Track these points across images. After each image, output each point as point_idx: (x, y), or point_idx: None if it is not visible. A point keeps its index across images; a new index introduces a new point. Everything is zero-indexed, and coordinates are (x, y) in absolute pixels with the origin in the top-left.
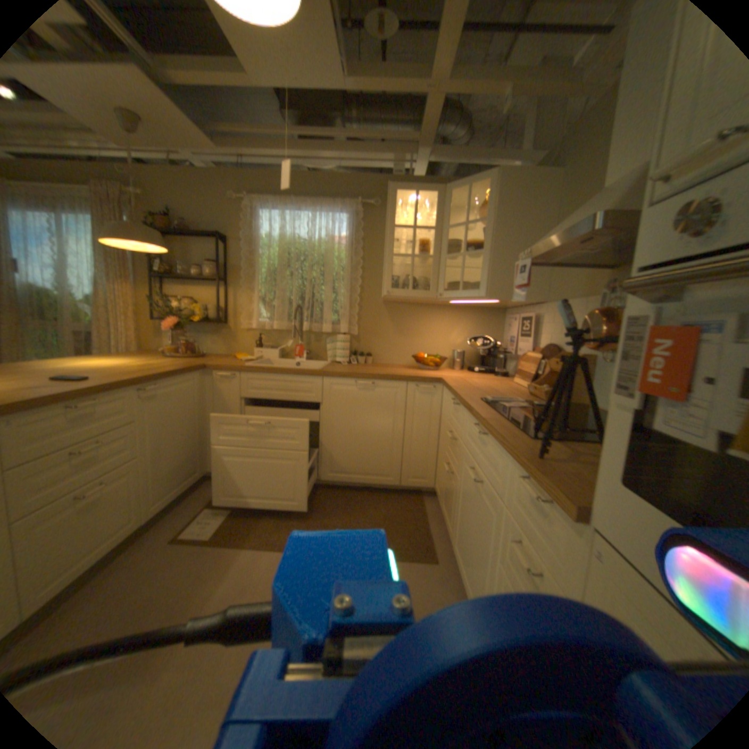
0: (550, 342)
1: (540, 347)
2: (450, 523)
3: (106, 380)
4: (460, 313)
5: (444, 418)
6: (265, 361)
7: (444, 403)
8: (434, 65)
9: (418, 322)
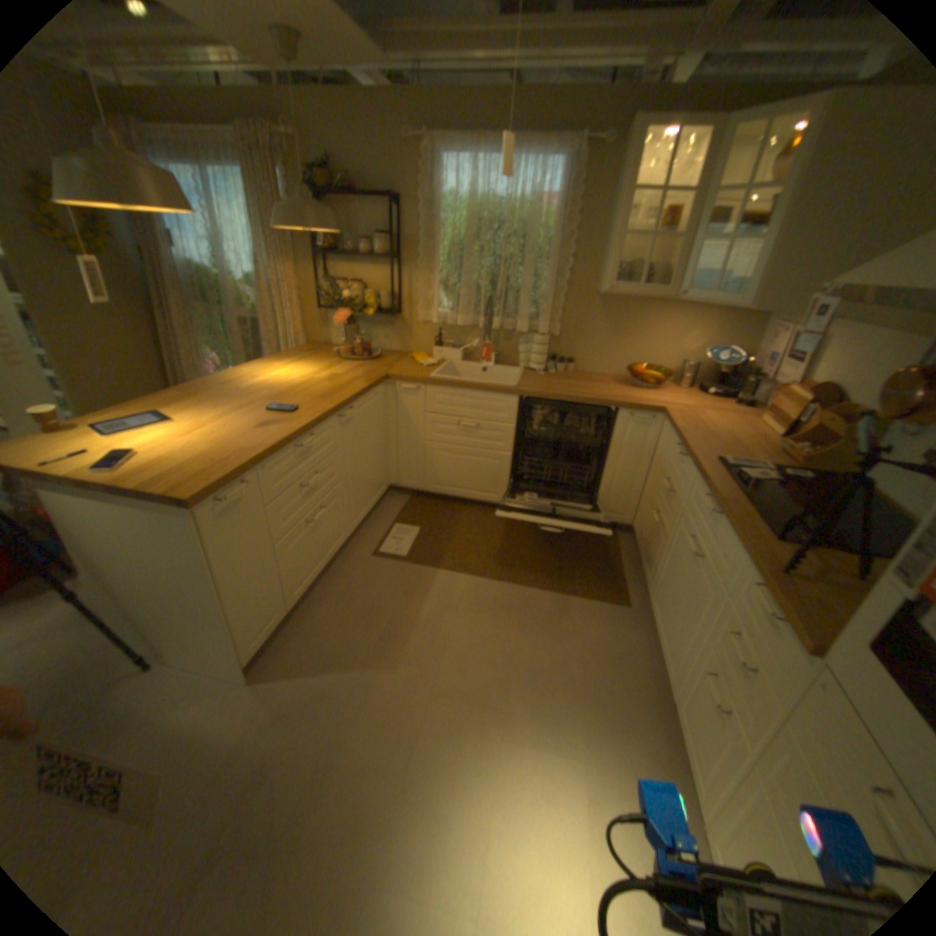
0: (830, 377)
1: (813, 378)
2: (649, 571)
3: (313, 409)
4: (704, 308)
5: (660, 457)
6: (447, 364)
7: (663, 438)
8: None
9: (641, 319)
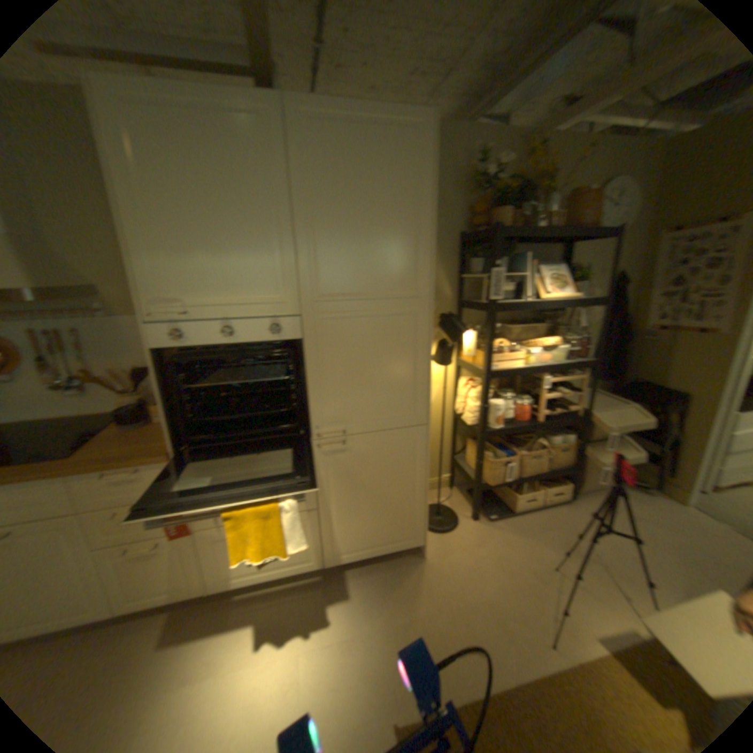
0: None
1: None
2: None
3: None
4: None
5: None
6: None
7: None
8: None
9: None
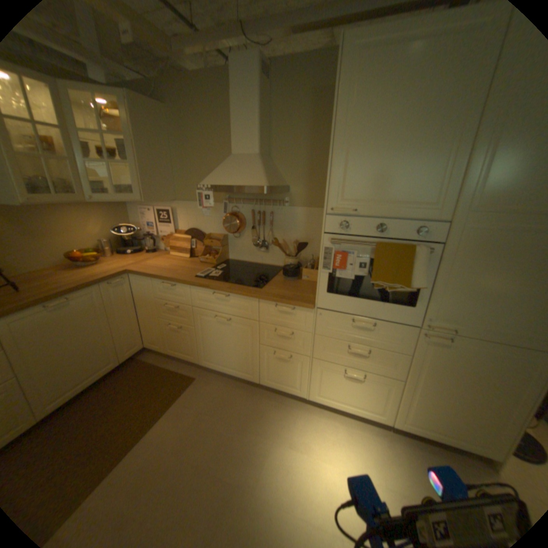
0: (187, 226)
1: (178, 229)
2: (187, 355)
3: None
4: (88, 205)
5: (142, 298)
6: None
7: (136, 287)
8: None
9: (47, 221)
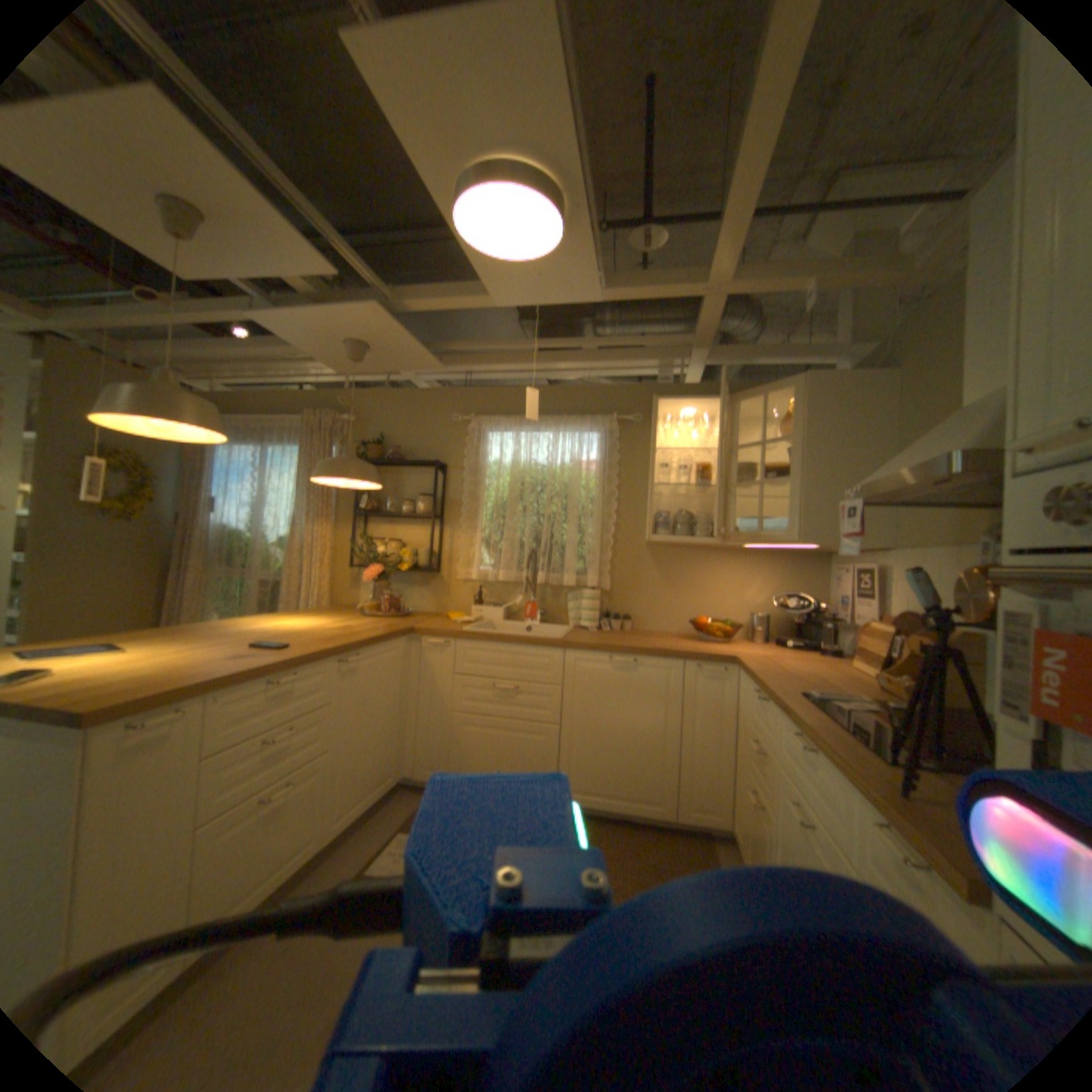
0: (905, 609)
1: (890, 614)
2: None
3: (306, 648)
4: (758, 559)
5: (742, 719)
6: (484, 622)
7: (741, 694)
8: (711, 269)
9: (695, 572)
